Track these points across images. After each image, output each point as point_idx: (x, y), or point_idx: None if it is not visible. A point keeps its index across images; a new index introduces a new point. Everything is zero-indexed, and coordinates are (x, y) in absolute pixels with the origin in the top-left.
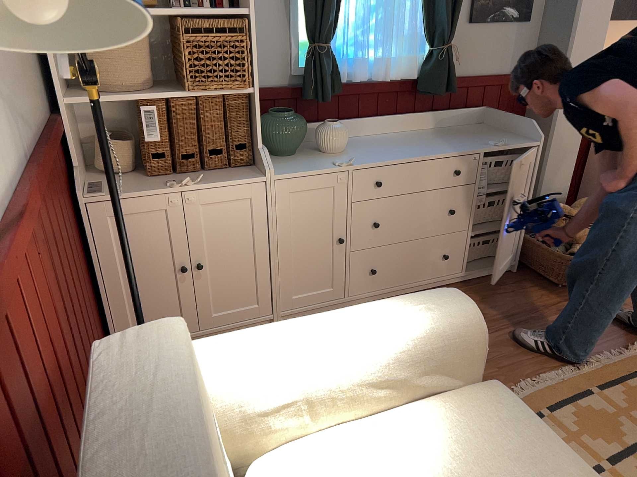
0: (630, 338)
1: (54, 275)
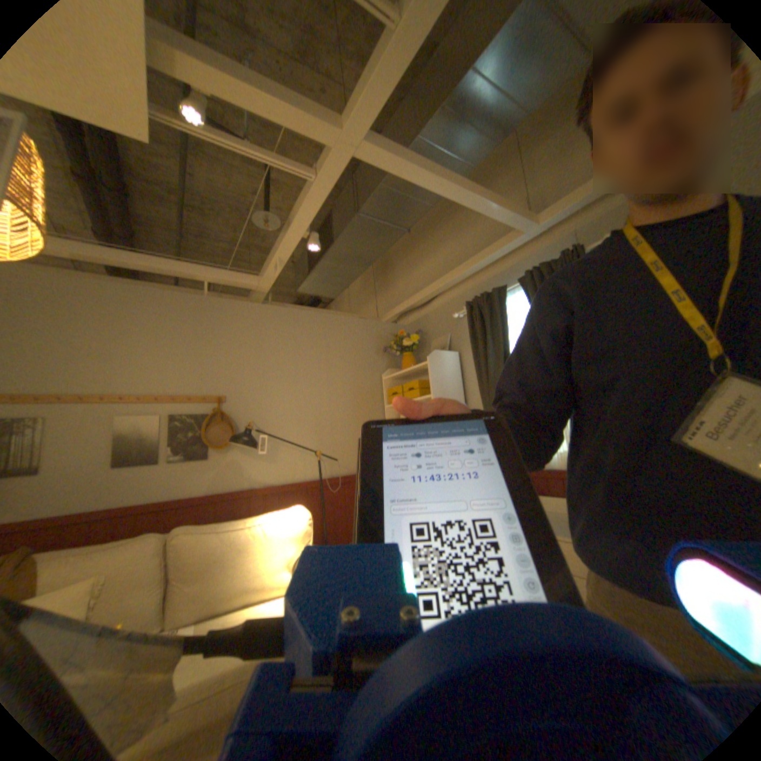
0: None
1: (326, 514)
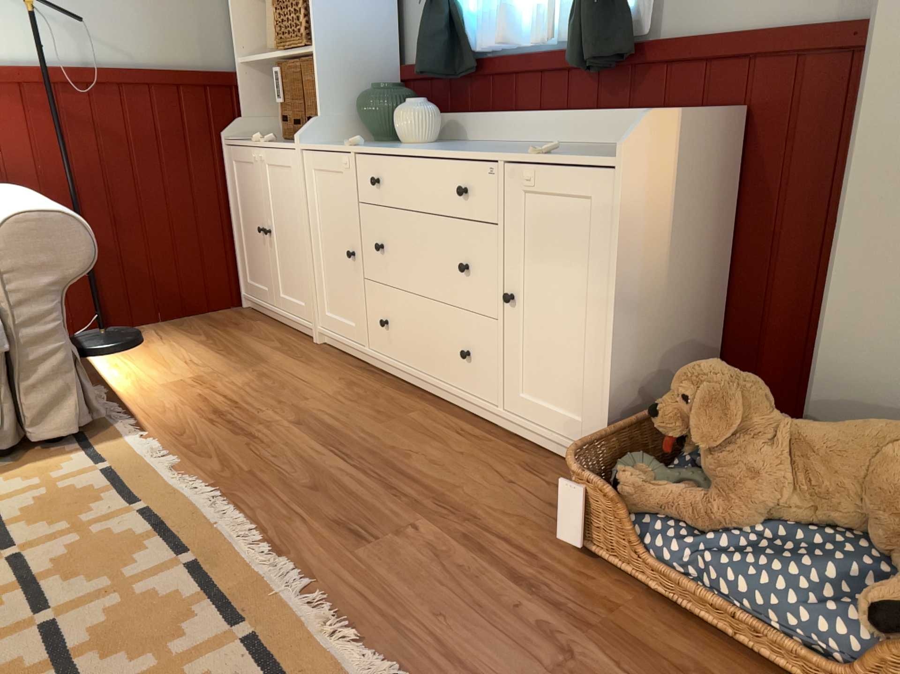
0: (395, 639)
1: (82, 147)
